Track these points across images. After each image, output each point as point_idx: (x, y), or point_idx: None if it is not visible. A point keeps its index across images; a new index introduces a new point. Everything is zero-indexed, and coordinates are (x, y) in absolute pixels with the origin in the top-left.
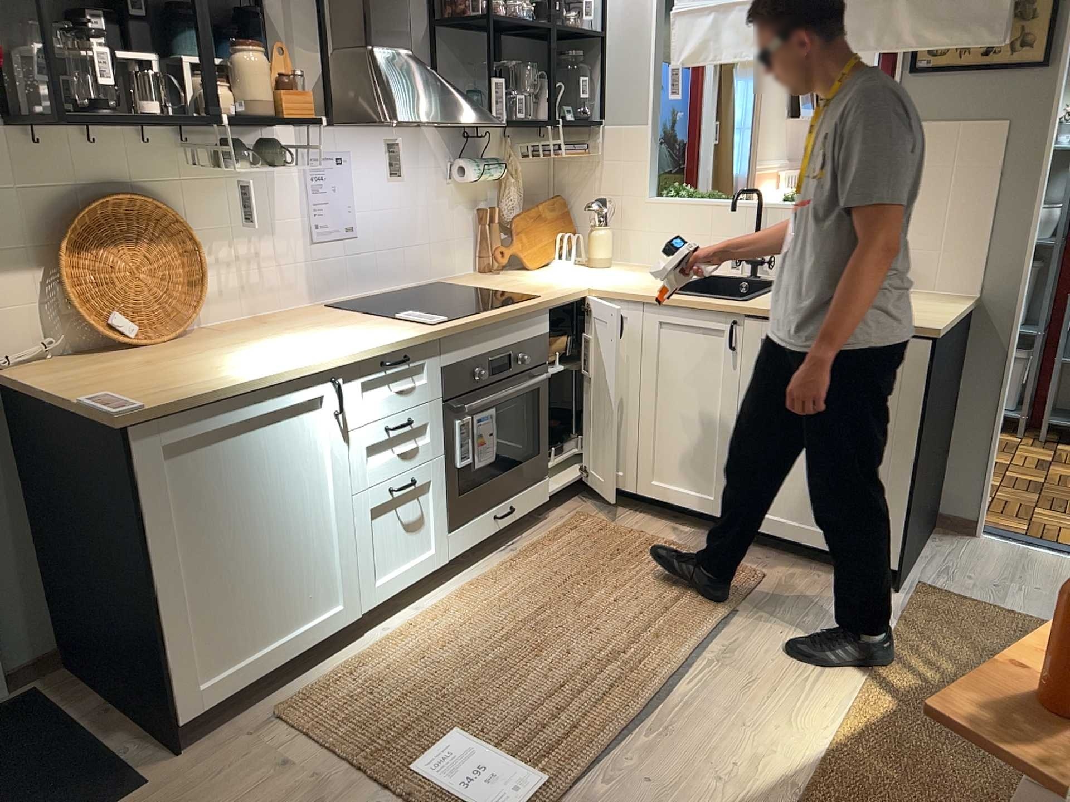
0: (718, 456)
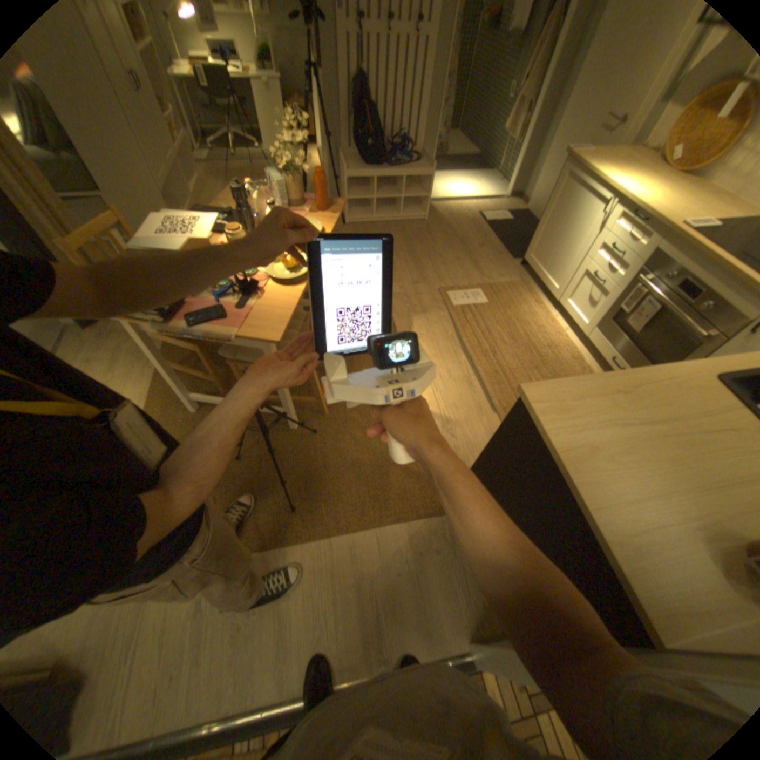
0: None
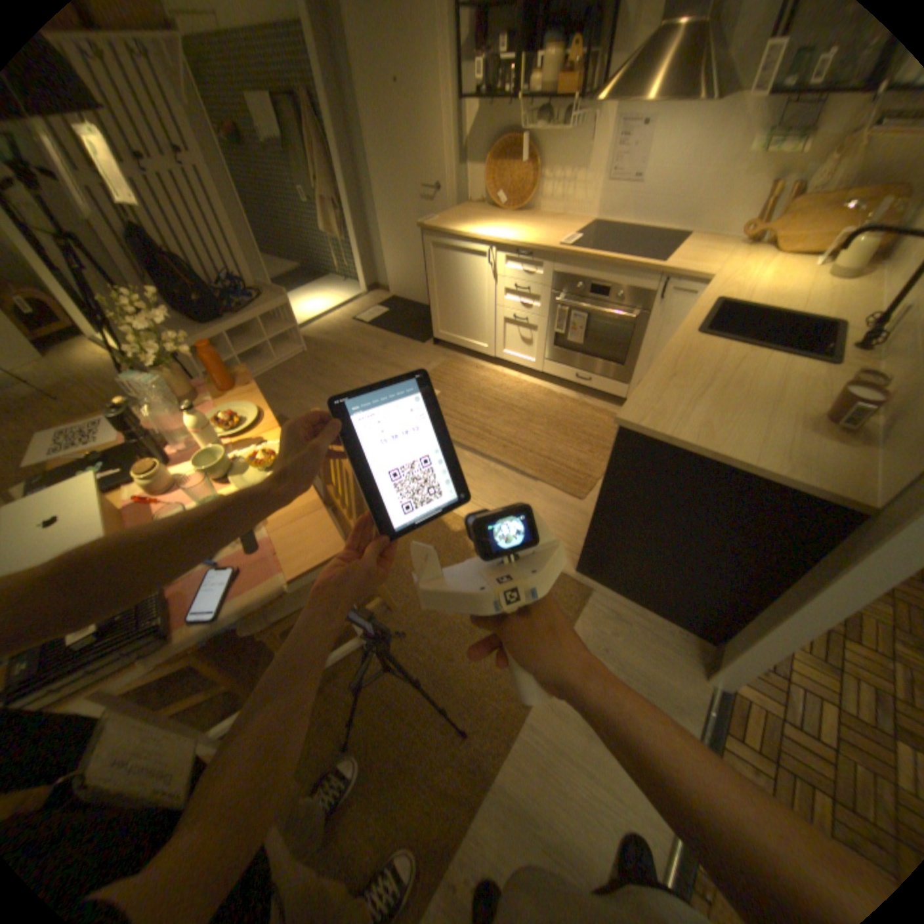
0: None
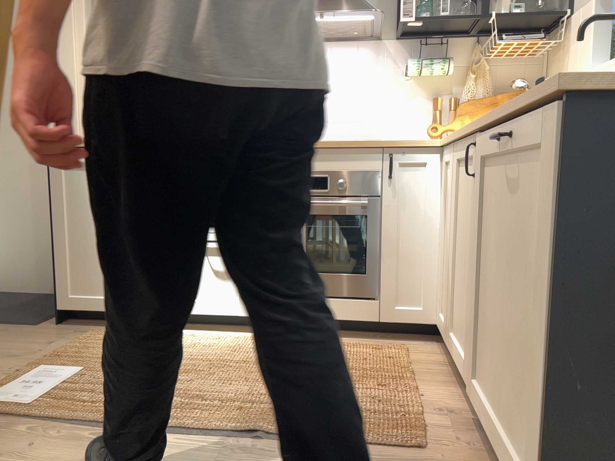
0: (472, 309)
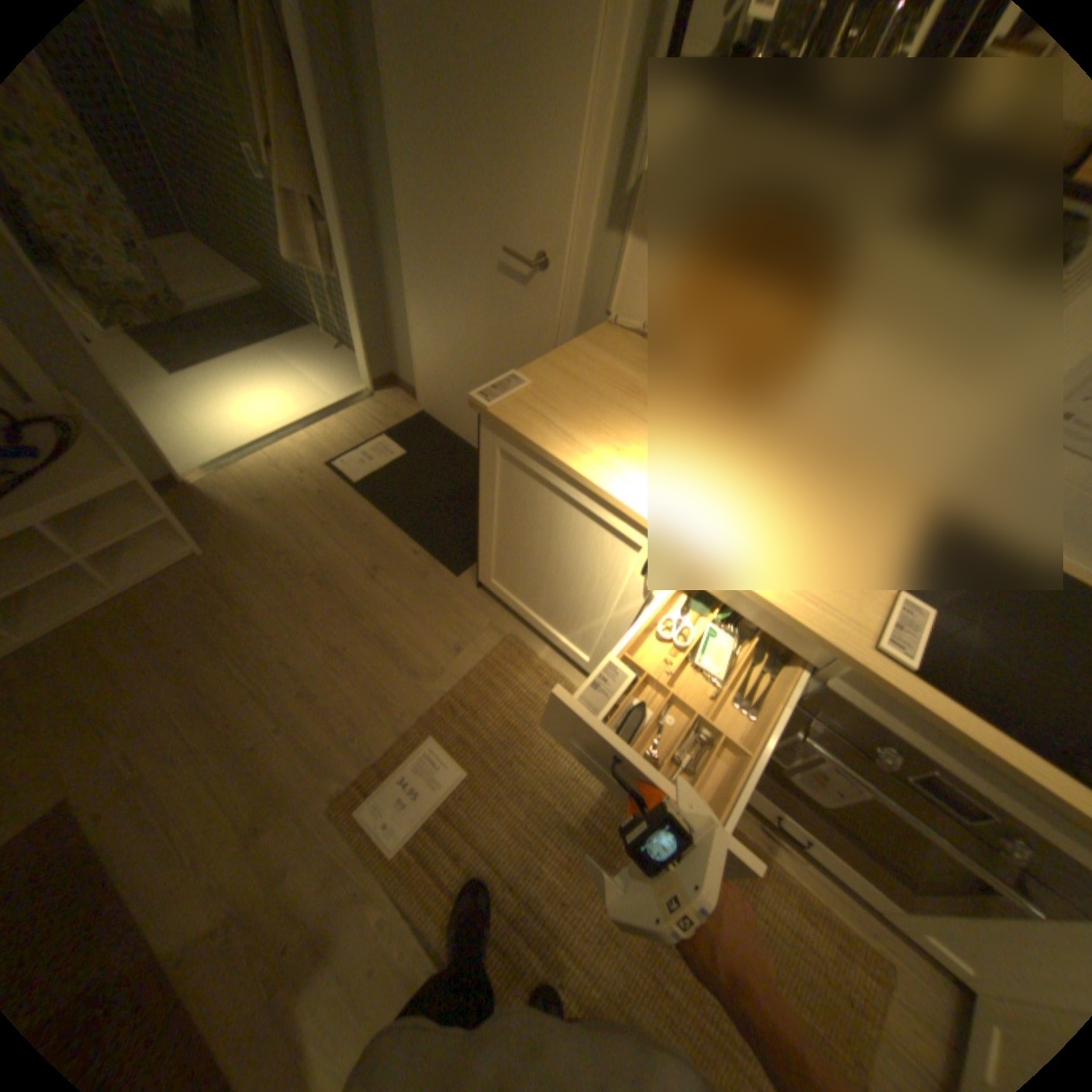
0: None
